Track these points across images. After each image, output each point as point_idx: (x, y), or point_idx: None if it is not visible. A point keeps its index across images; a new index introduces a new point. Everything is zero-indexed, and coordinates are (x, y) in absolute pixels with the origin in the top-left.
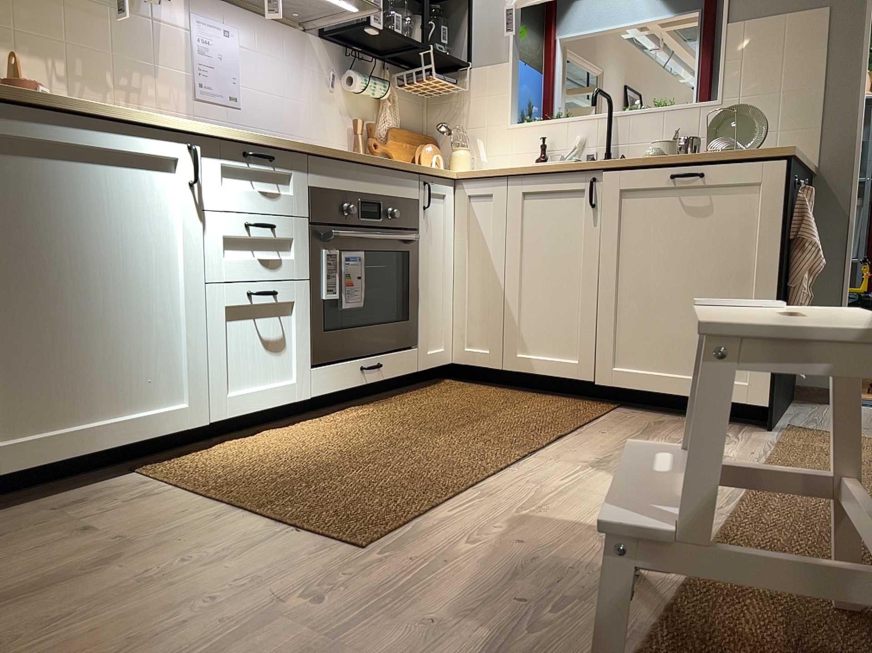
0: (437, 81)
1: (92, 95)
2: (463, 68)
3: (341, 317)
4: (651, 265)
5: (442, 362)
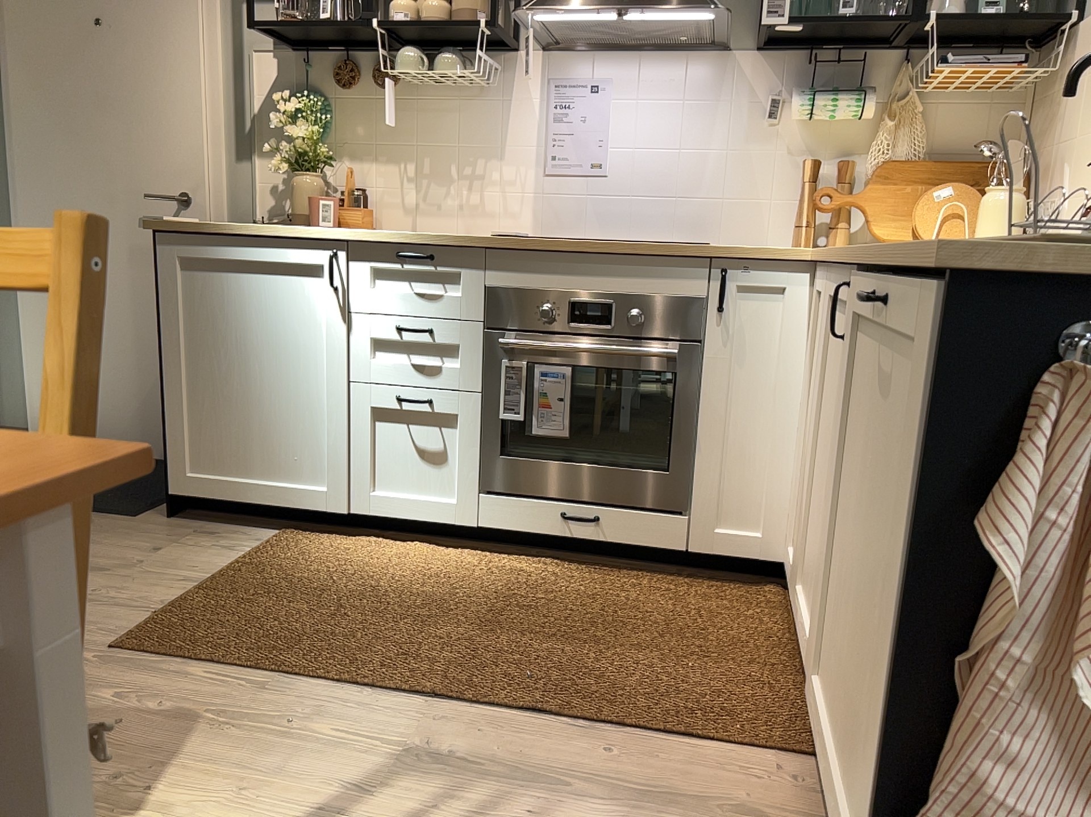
0: (947, 72)
1: (432, 185)
2: (1070, 25)
3: (555, 446)
4: (862, 502)
5: (754, 556)
